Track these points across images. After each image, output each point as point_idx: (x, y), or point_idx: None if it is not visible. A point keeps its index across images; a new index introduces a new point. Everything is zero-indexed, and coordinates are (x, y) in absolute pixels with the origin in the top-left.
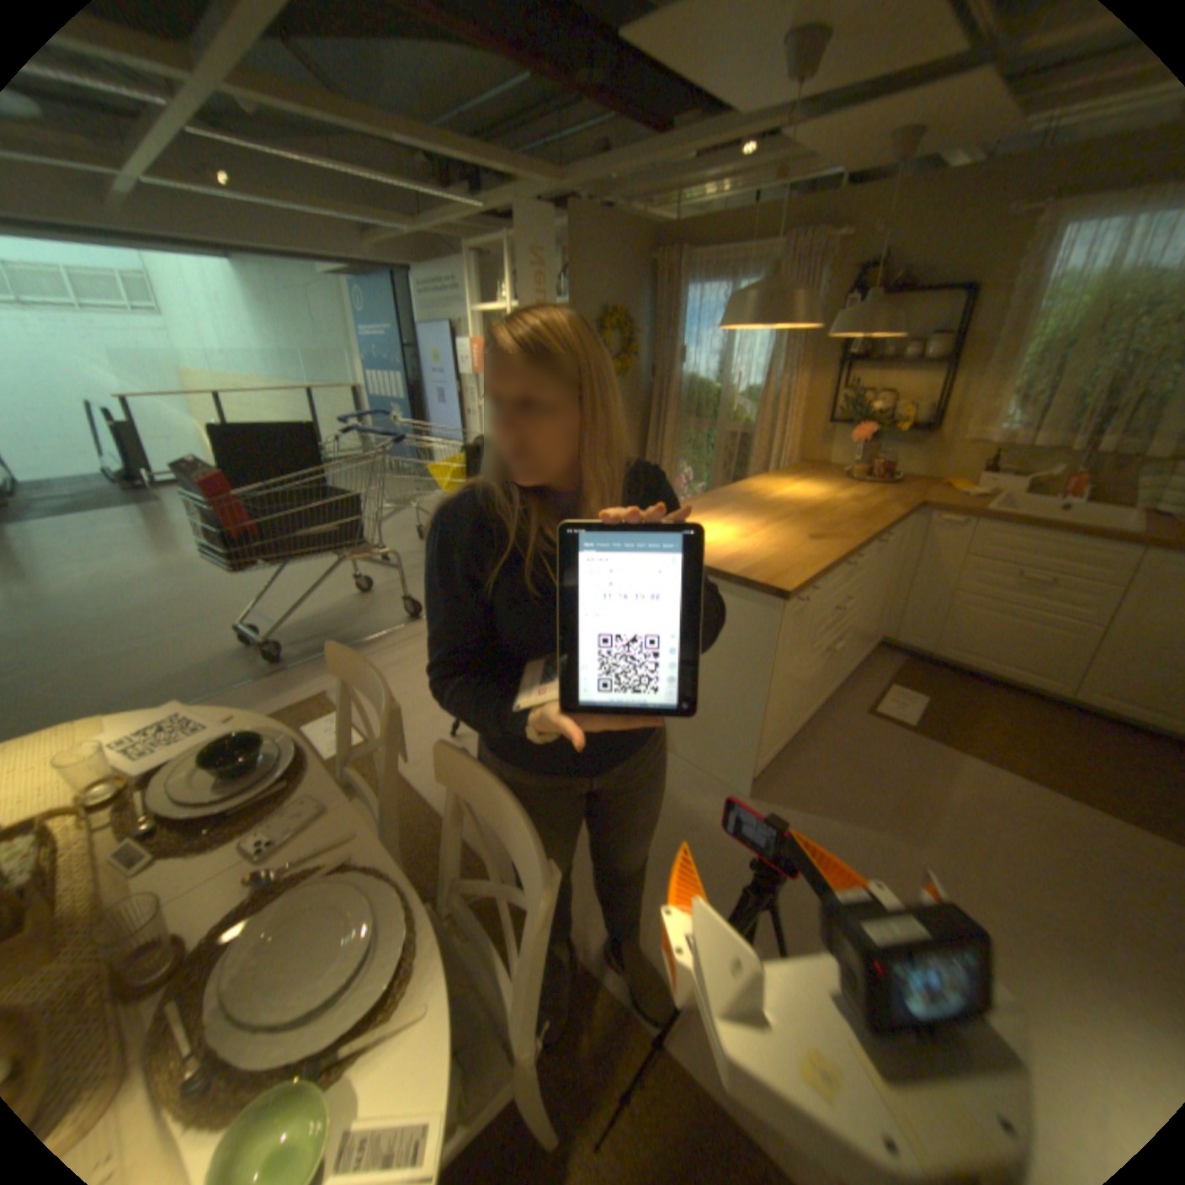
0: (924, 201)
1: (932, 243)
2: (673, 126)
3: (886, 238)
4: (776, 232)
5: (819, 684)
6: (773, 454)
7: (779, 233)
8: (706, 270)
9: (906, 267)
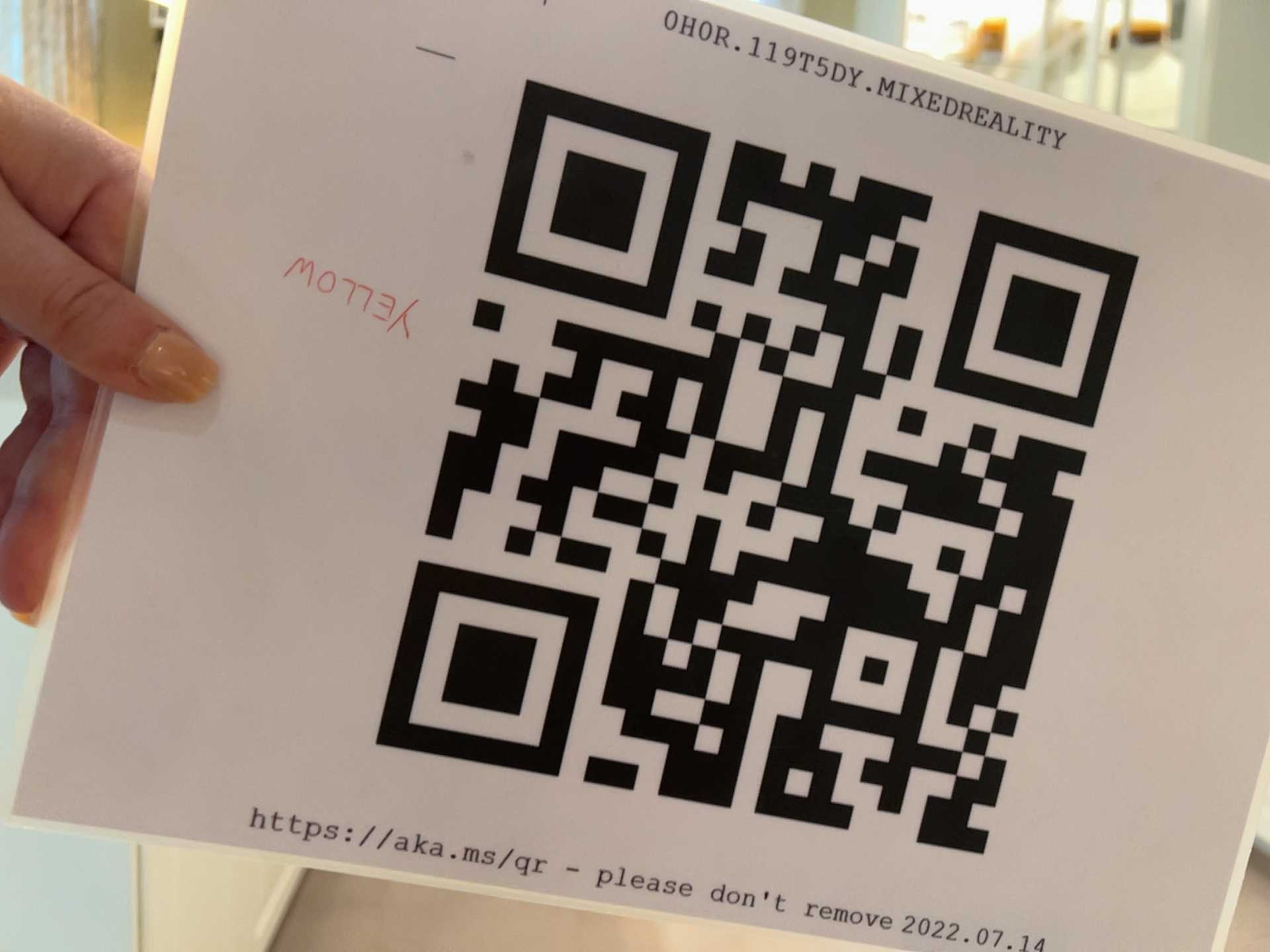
0: None
1: None
2: None
3: None
4: None
5: None
6: None
7: None
8: None
9: None
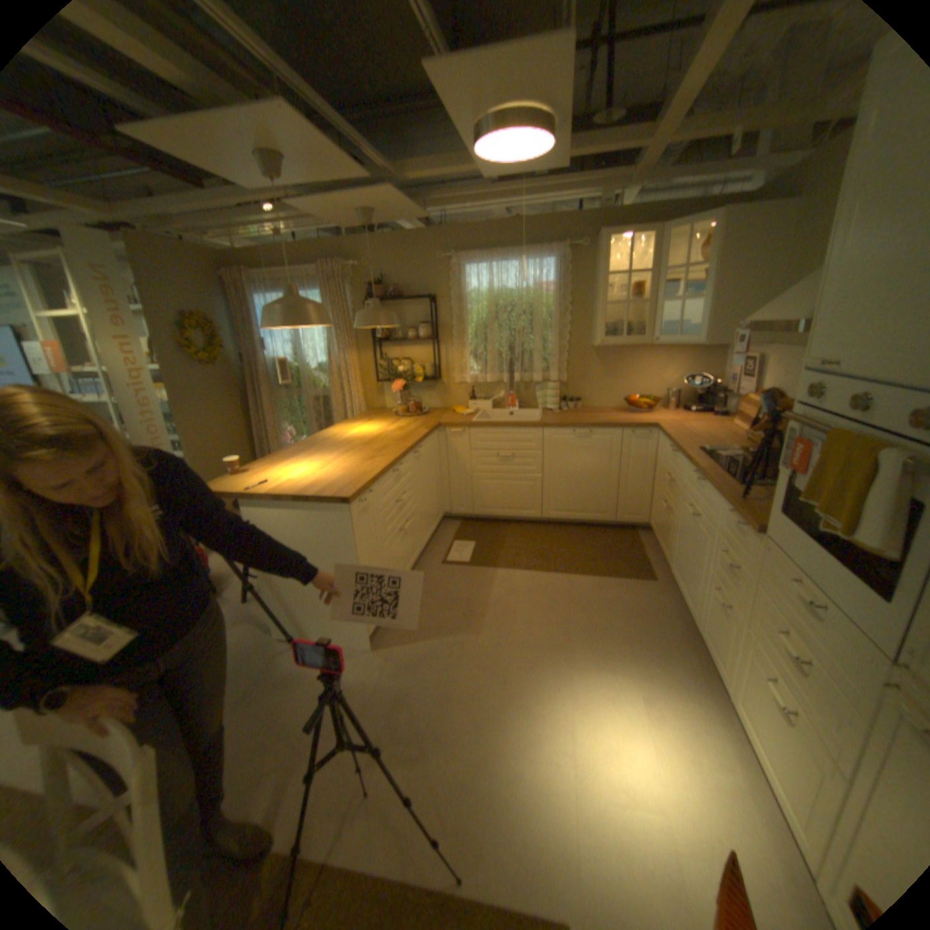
0: (392, 248)
1: (404, 272)
2: (204, 186)
3: (378, 268)
4: (308, 260)
5: (402, 555)
6: (348, 408)
7: (310, 261)
8: (264, 284)
9: (394, 285)
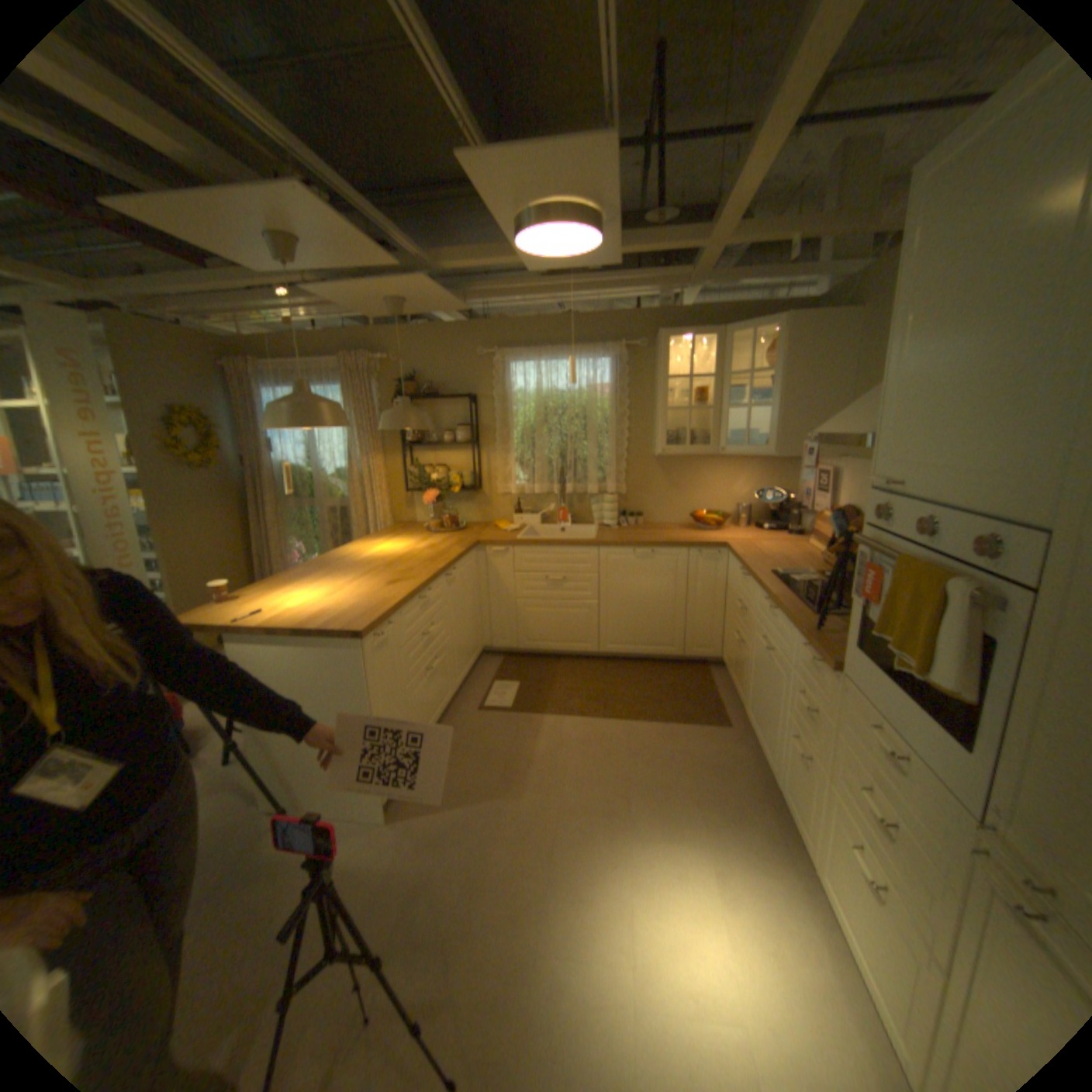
0: (427, 342)
1: (440, 368)
2: (206, 266)
3: (411, 363)
4: (329, 352)
5: (429, 700)
6: (370, 521)
7: (331, 353)
8: (275, 376)
9: (428, 382)
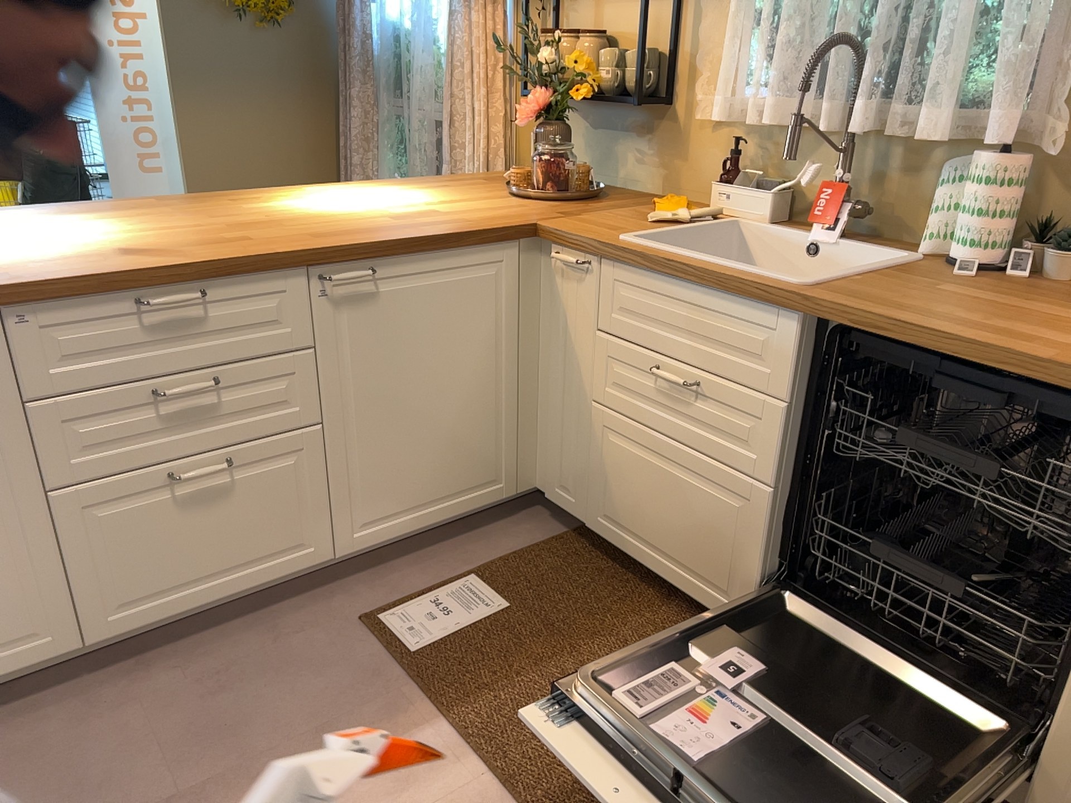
0: None
1: None
2: None
3: None
4: None
5: (191, 545)
6: (468, 156)
7: None
8: None
9: None
